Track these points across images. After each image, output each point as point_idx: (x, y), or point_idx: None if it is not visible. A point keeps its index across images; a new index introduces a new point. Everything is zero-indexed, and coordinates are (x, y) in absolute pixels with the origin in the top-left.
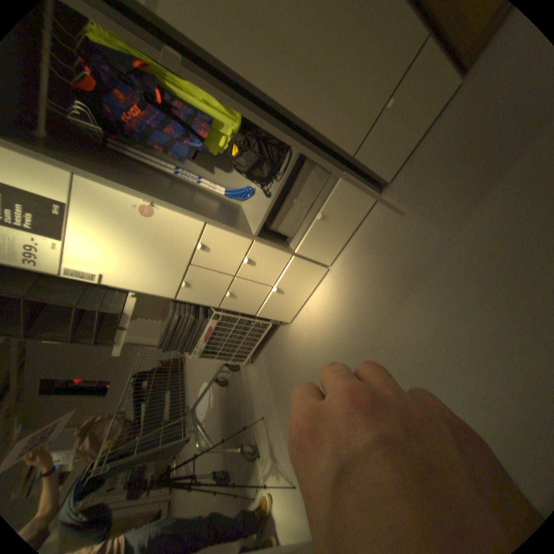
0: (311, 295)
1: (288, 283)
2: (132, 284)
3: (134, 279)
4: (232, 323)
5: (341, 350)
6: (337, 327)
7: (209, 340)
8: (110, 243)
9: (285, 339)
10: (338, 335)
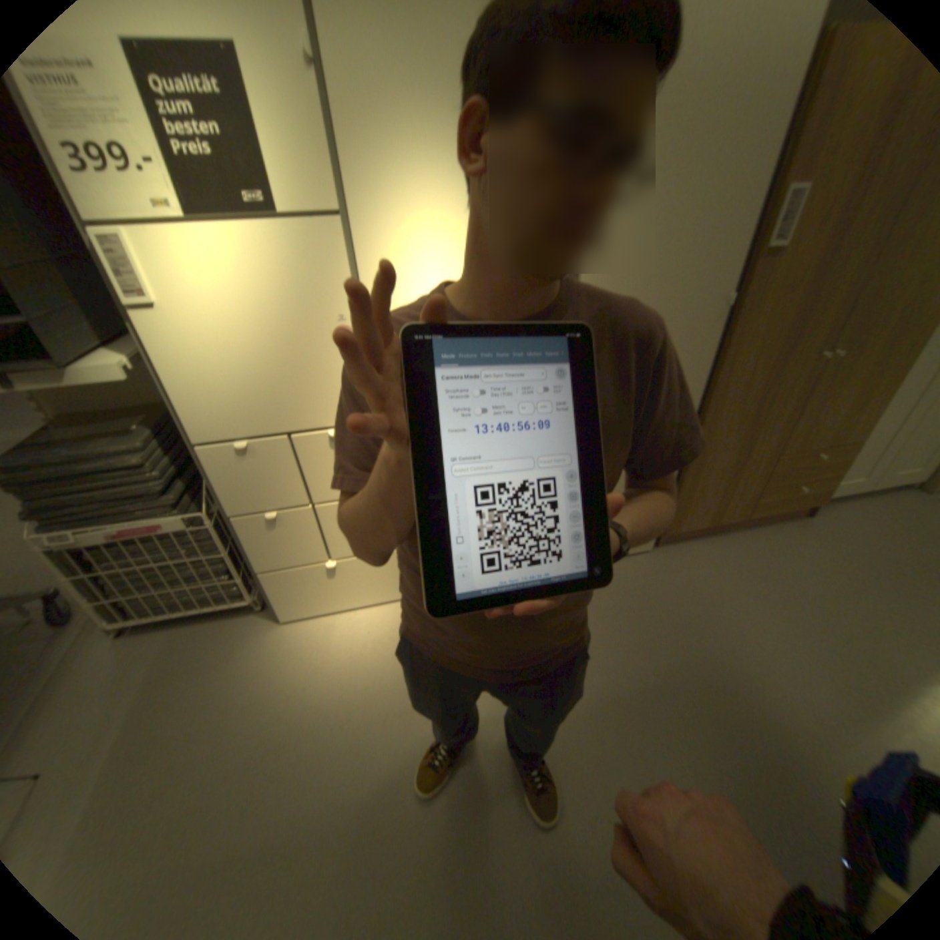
0: (351, 610)
1: (350, 572)
2: (170, 362)
3: (184, 360)
4: (195, 548)
5: (343, 734)
6: (360, 692)
7: (115, 539)
8: (239, 298)
9: (240, 642)
10: (355, 705)
